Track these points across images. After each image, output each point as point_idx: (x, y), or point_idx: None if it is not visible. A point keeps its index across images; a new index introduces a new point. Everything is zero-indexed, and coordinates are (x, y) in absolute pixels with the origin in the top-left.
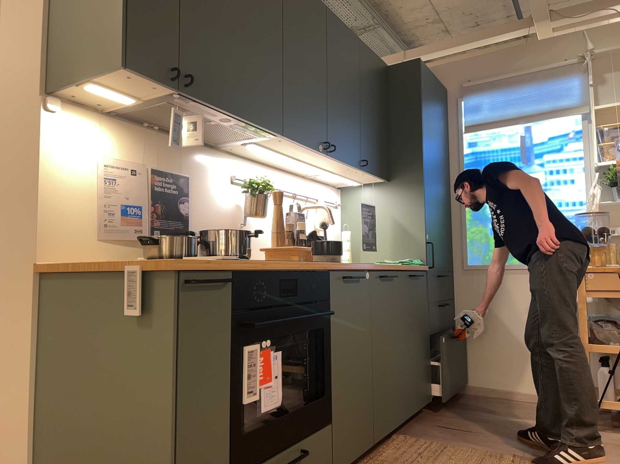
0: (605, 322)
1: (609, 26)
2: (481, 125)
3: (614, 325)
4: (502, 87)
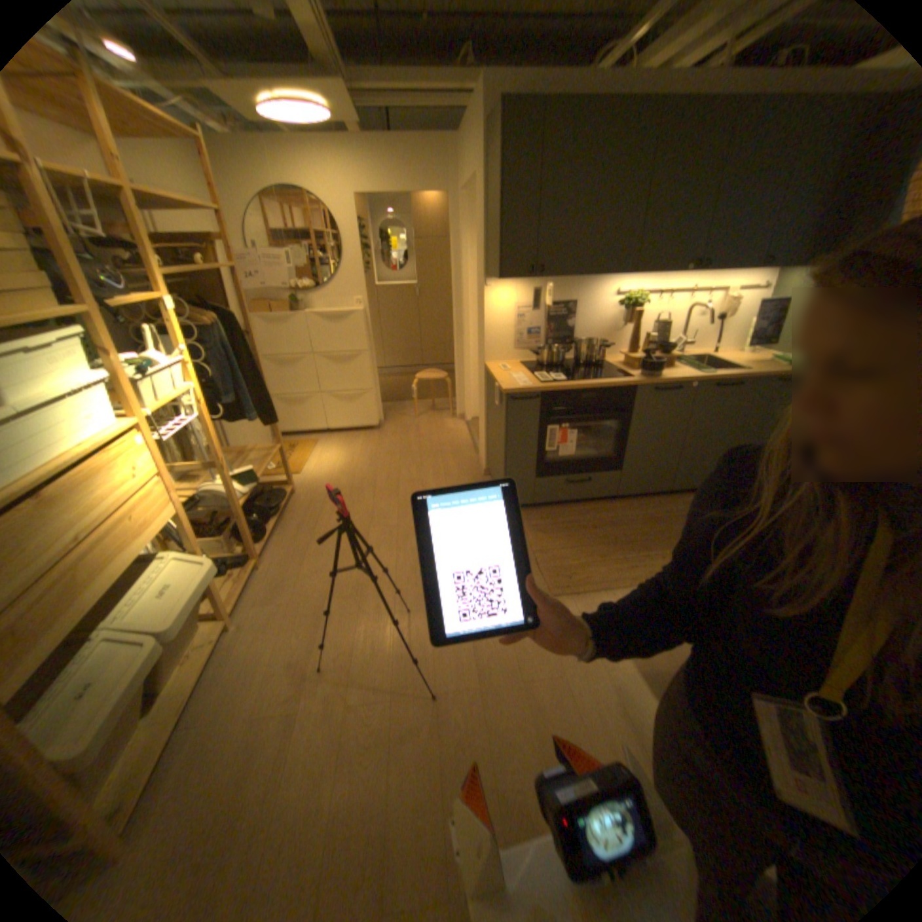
0: None
1: None
2: None
3: None
4: None
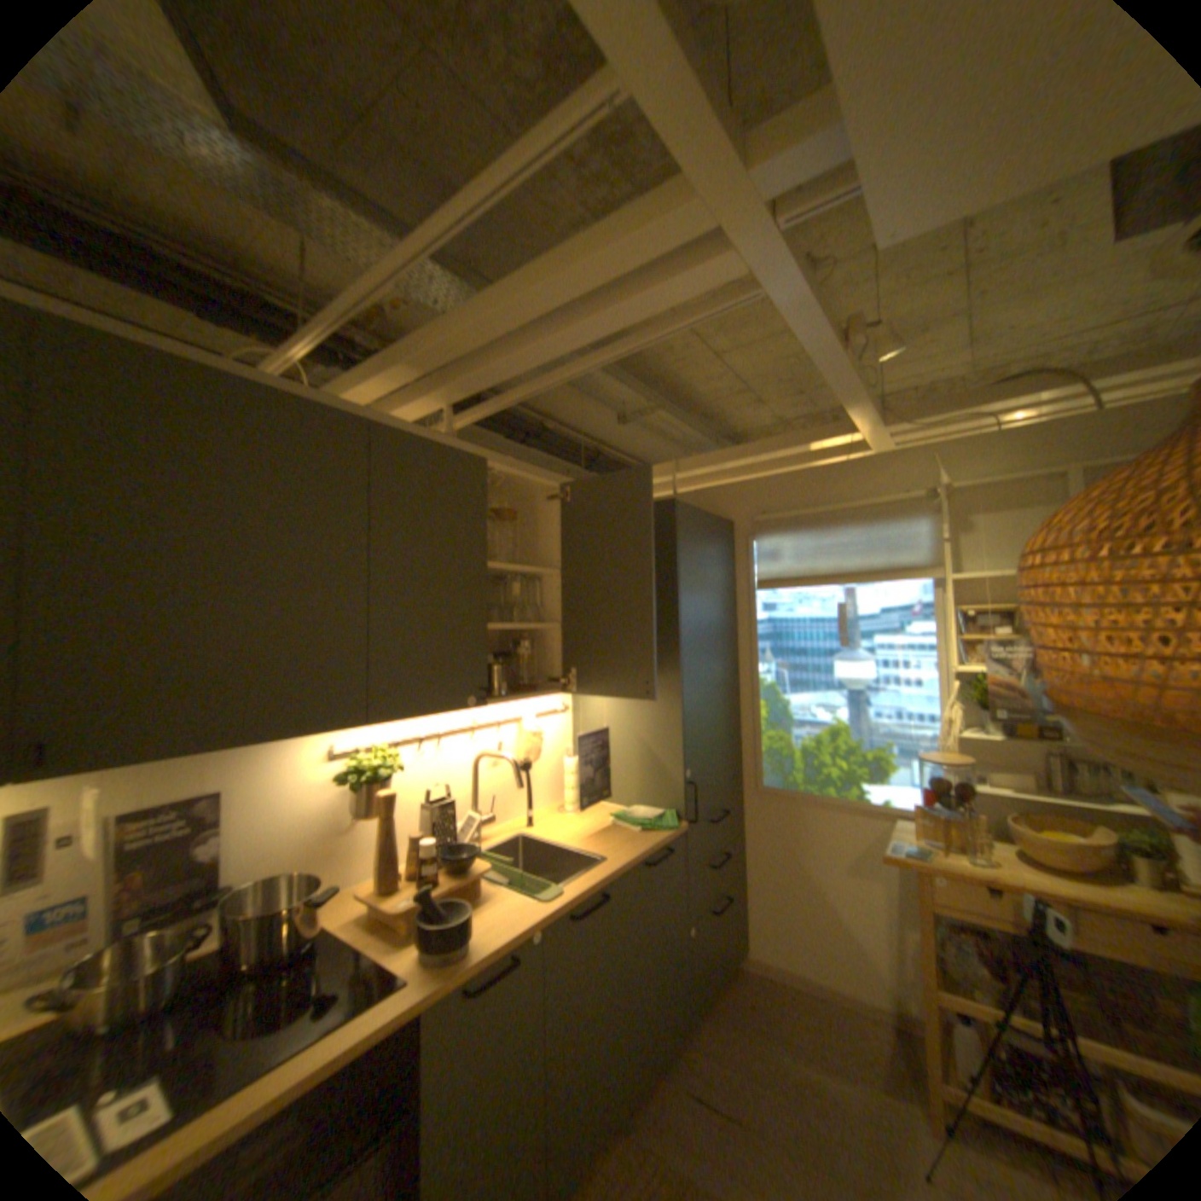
0: (970, 936)
1: (983, 437)
2: (781, 581)
3: (985, 943)
4: (812, 527)
